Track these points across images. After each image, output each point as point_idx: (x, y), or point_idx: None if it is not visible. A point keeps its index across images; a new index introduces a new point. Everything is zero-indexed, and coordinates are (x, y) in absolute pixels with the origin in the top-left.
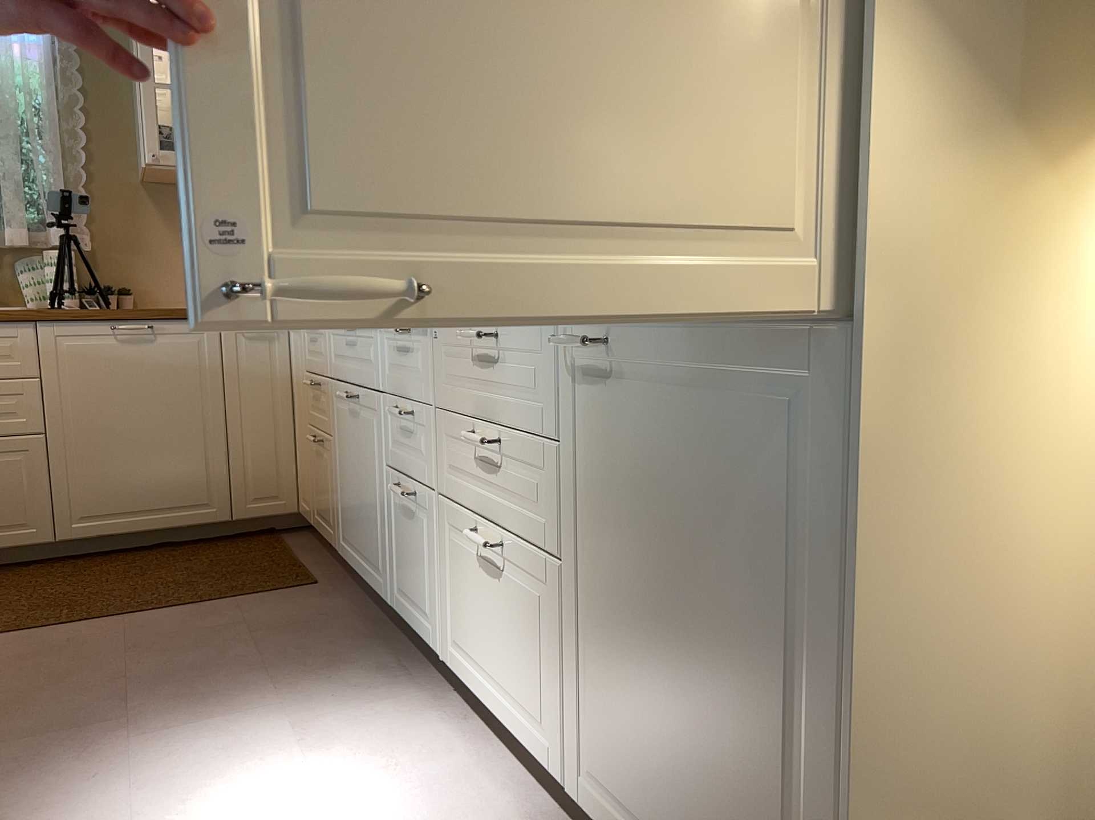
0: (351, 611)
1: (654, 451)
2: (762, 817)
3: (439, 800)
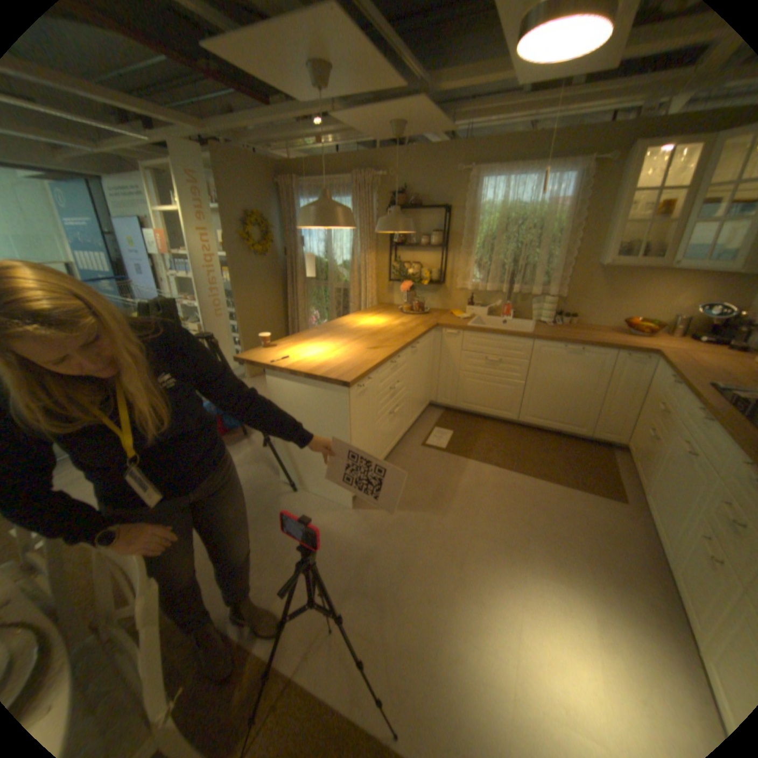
0: (643, 539)
1: None
2: None
3: None
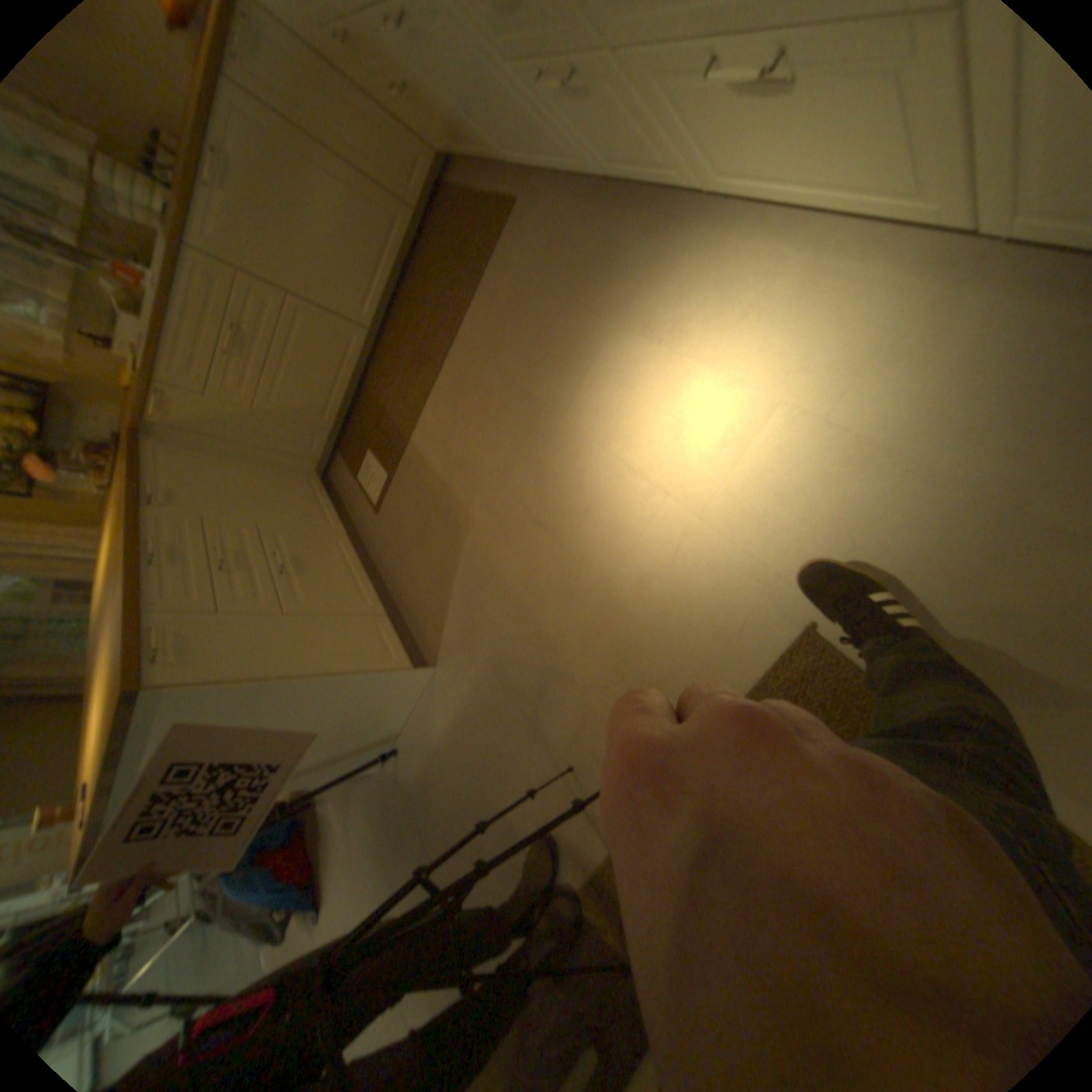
0: (564, 194)
1: None
2: None
3: (805, 300)
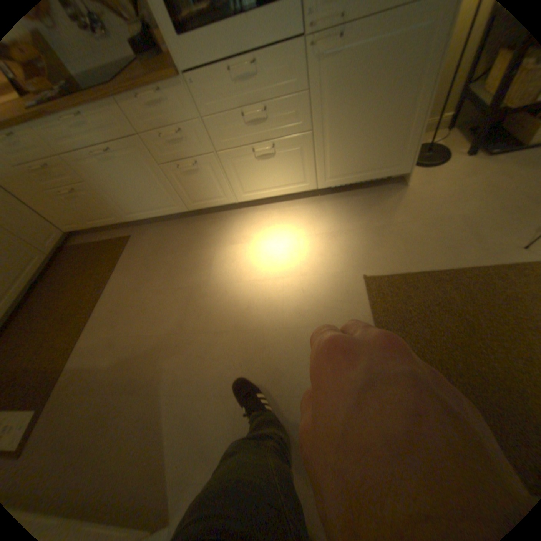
0: (161, 228)
1: (360, 68)
2: (393, 141)
3: (284, 218)
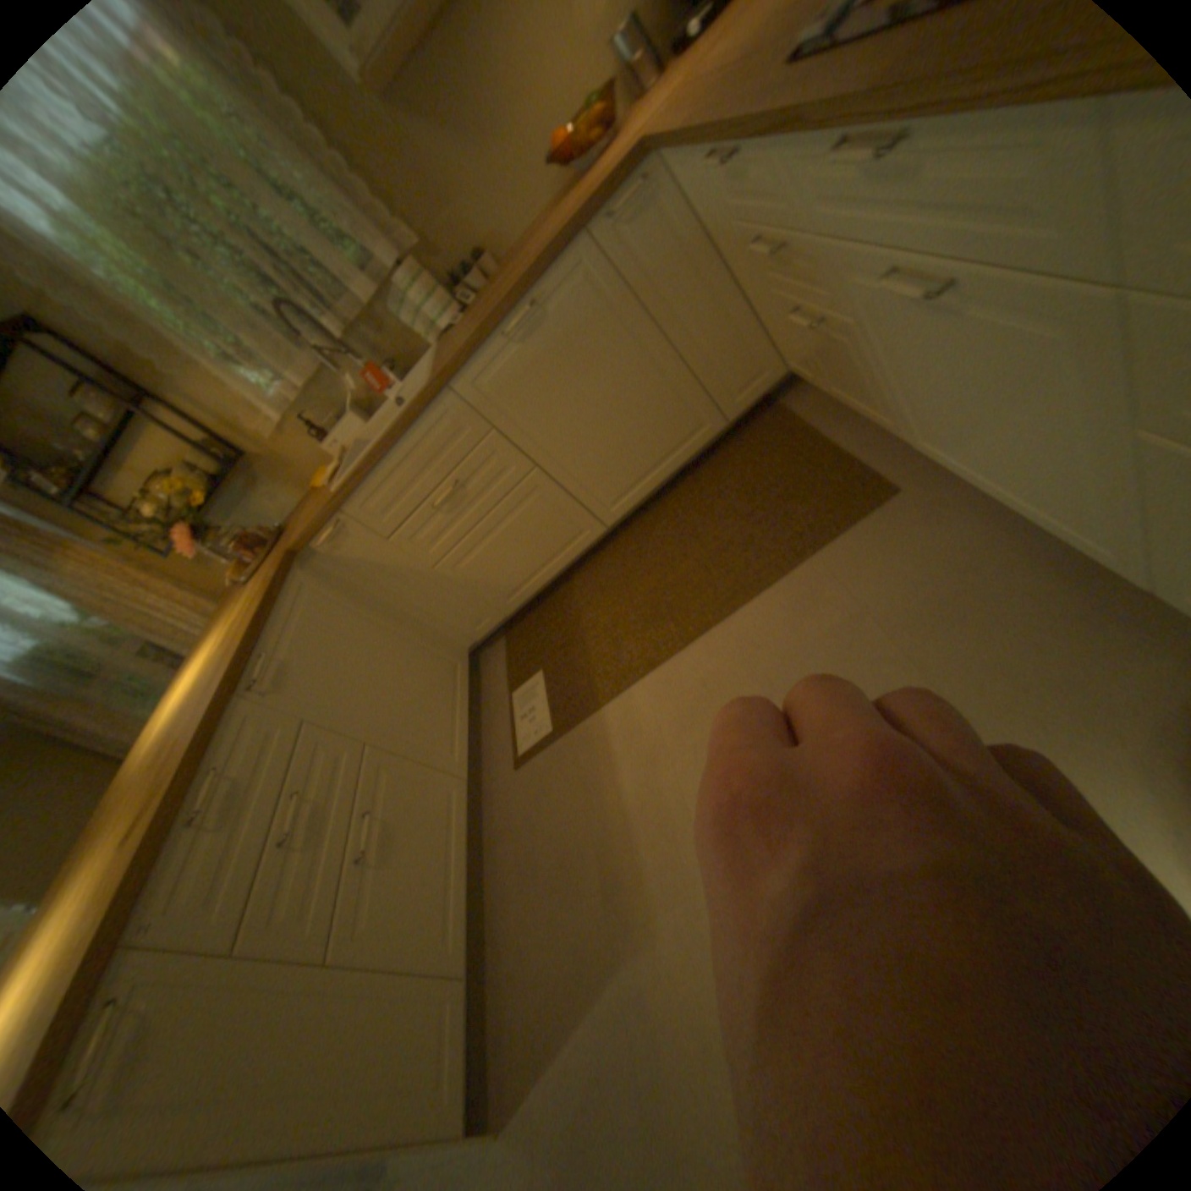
0: (1000, 540)
1: None
2: None
3: None
